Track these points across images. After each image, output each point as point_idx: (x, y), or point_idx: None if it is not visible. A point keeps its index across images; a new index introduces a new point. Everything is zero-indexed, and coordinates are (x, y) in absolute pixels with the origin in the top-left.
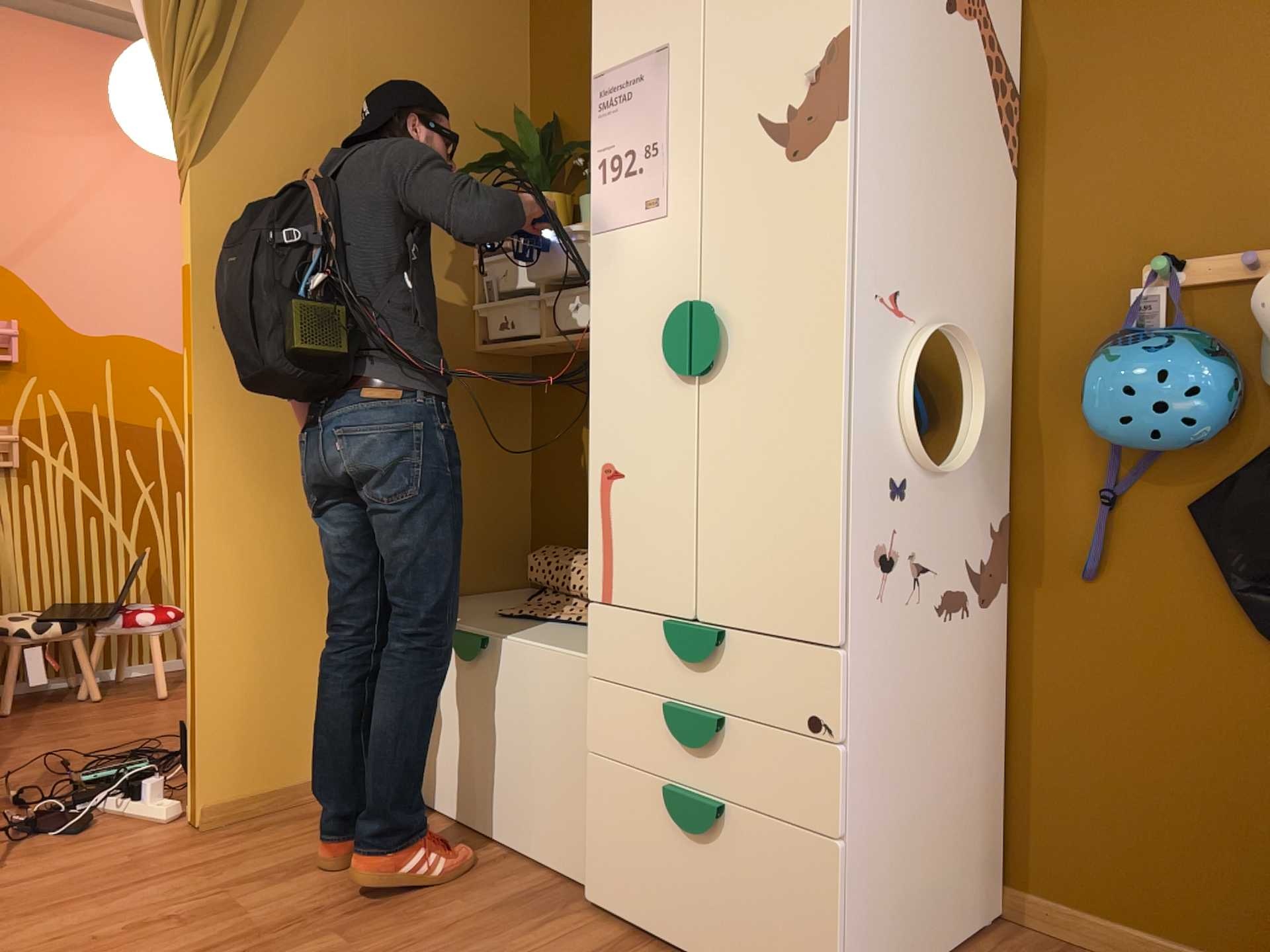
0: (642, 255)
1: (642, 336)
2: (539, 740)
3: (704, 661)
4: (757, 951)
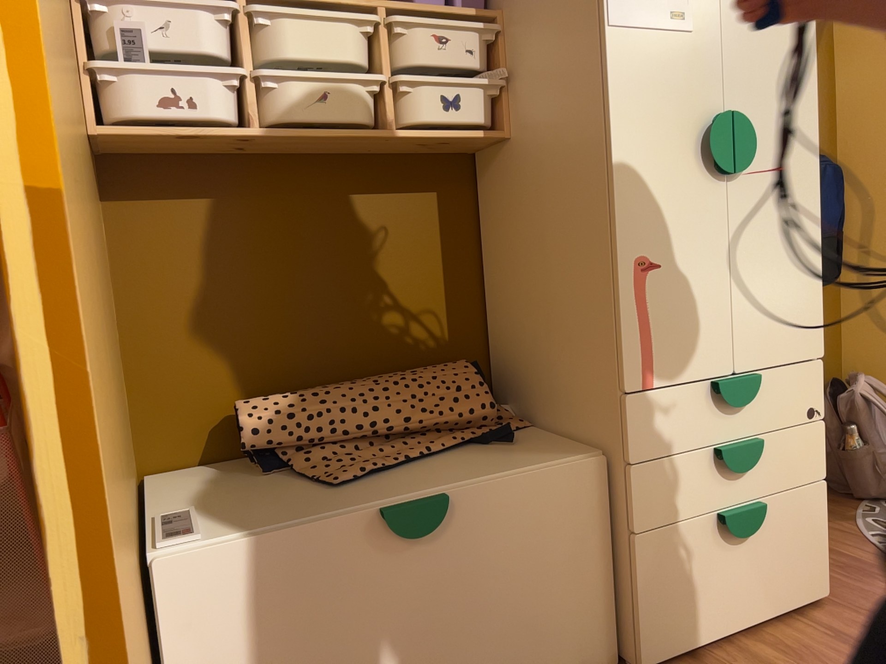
0: (670, 62)
1: (674, 137)
2: (540, 568)
3: (752, 400)
4: (785, 585)
